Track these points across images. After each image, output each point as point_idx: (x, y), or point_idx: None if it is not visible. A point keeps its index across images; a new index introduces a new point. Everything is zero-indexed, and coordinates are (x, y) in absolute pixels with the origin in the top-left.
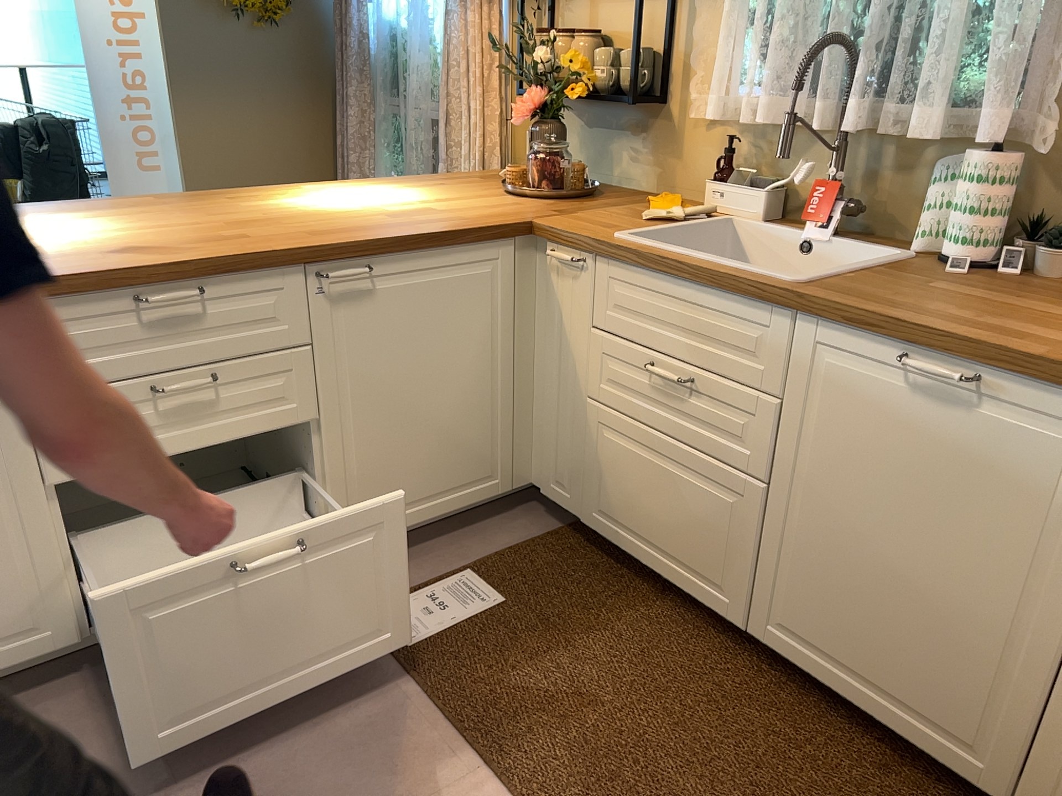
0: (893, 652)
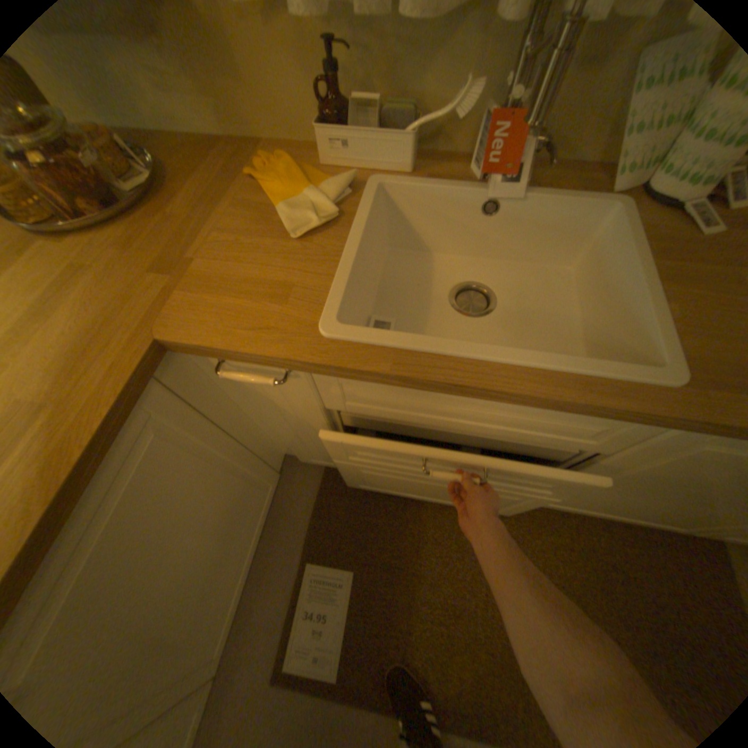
0: (646, 515)
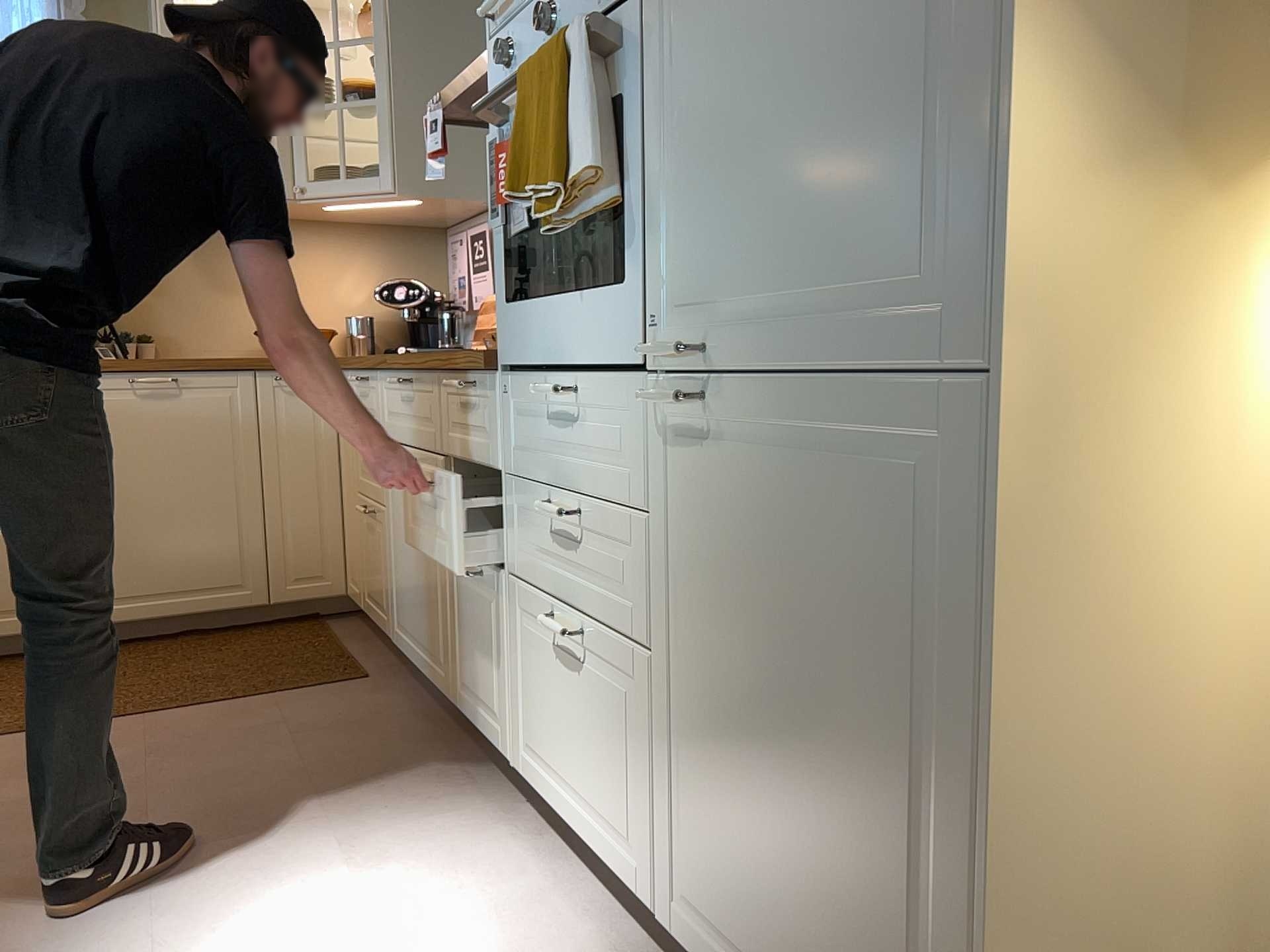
0: (180, 562)
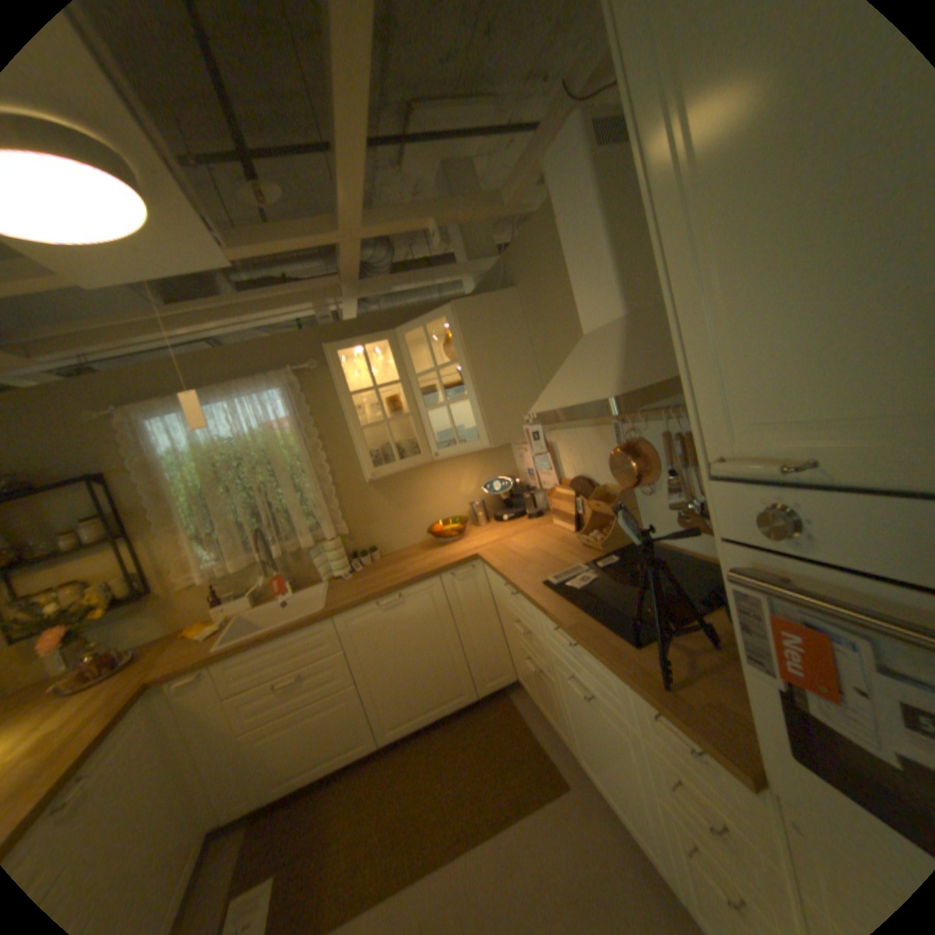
0: (426, 693)
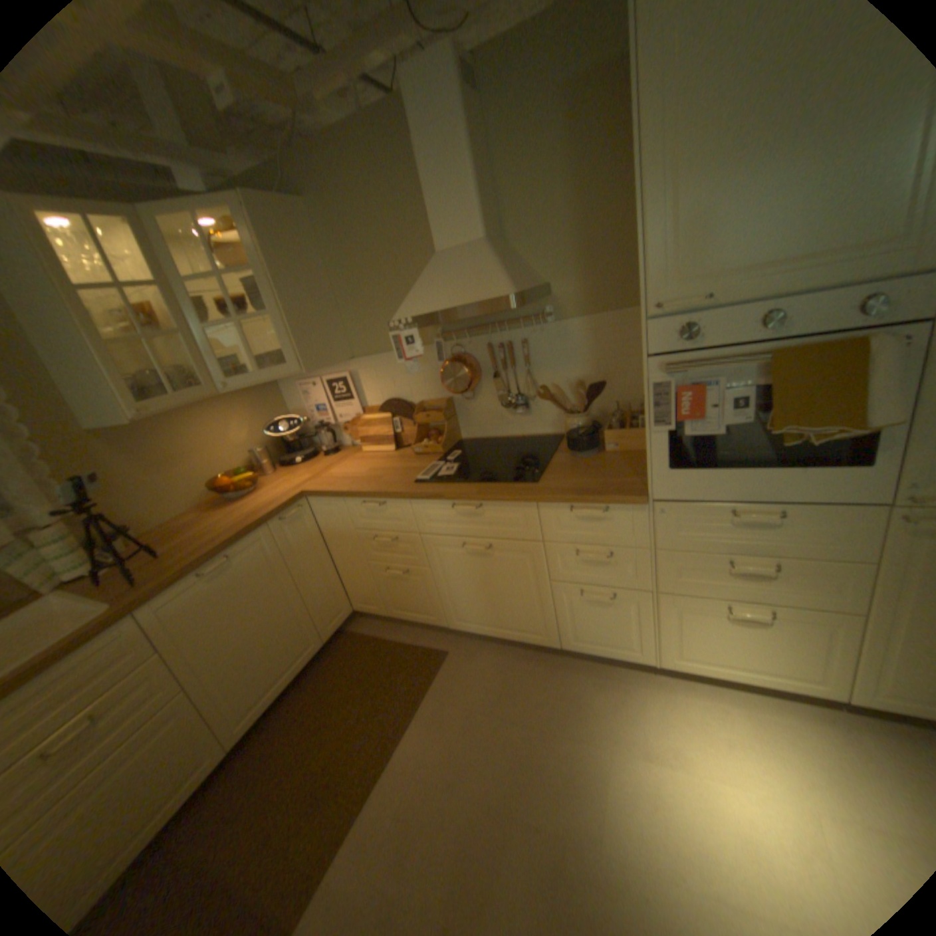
0: (273, 661)
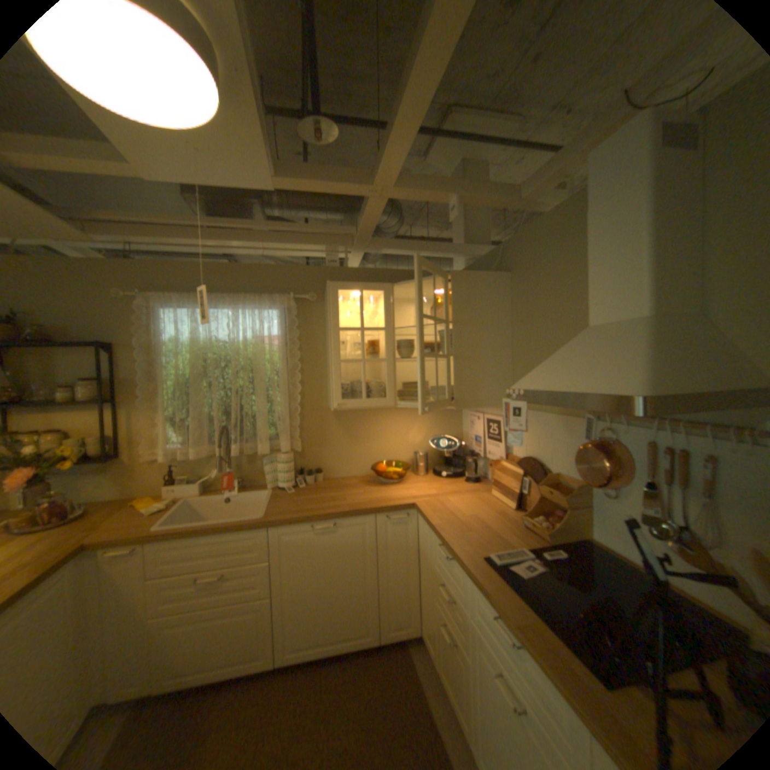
0: (334, 626)
